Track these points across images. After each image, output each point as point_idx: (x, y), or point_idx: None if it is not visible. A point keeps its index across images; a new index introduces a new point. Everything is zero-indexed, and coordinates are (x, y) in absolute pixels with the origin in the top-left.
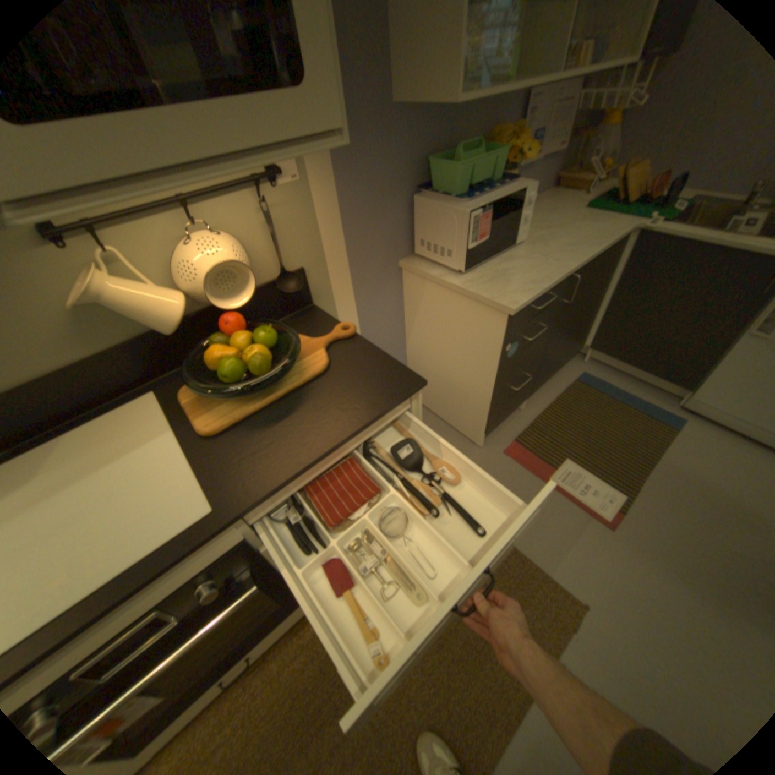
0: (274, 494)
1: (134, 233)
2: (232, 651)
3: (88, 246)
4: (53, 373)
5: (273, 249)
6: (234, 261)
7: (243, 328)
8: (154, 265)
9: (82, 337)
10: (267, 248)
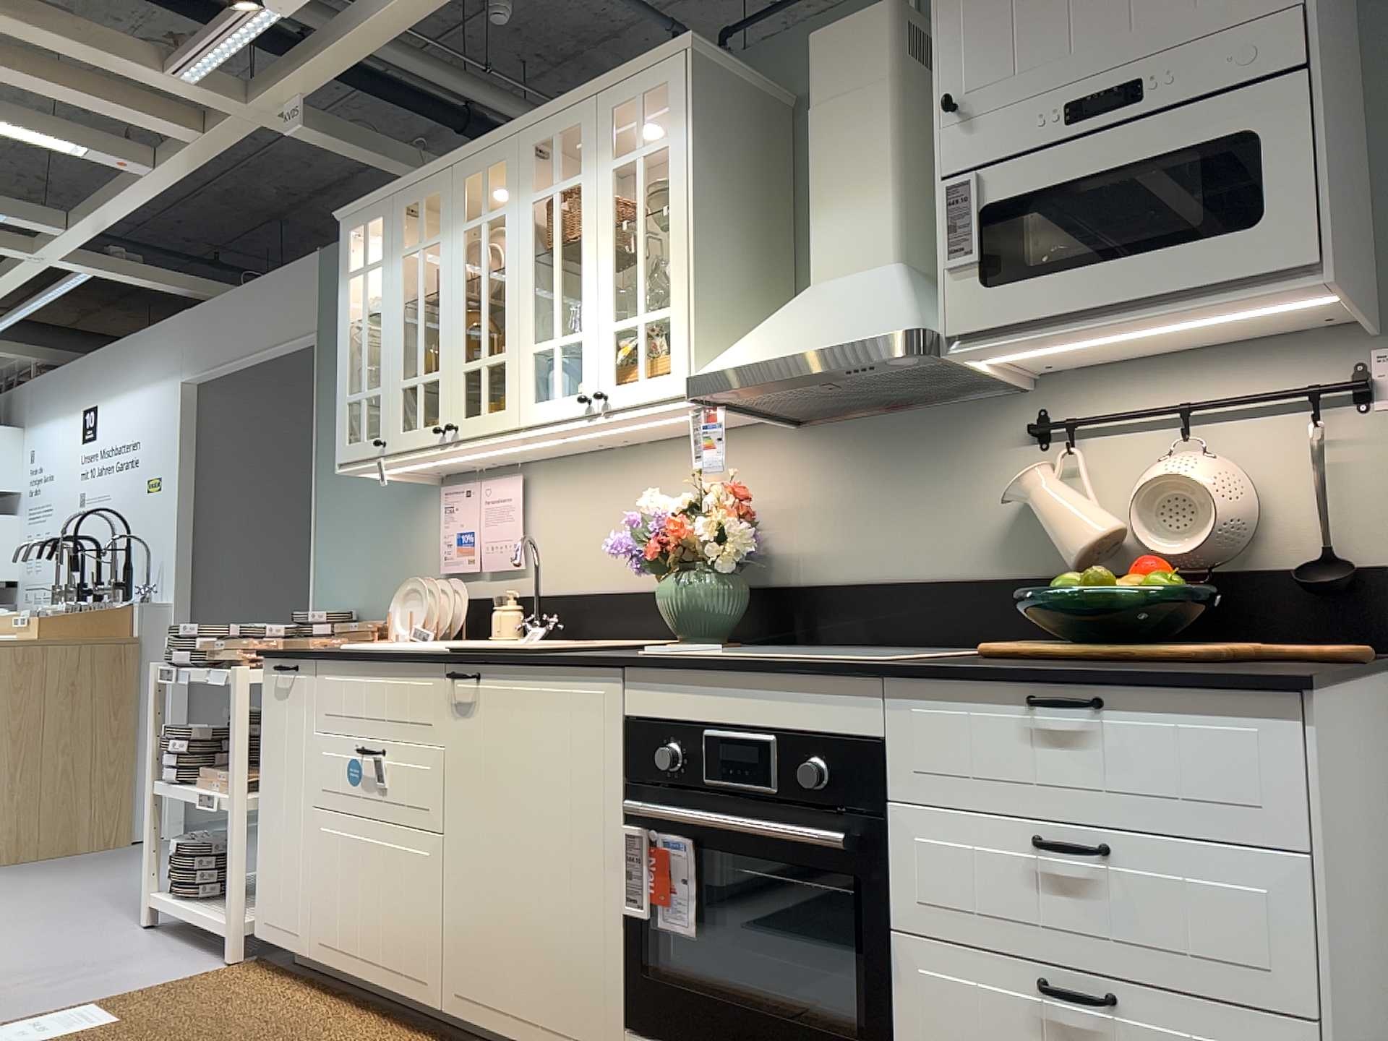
0: (938, 676)
1: (1116, 447)
2: (770, 1018)
3: (1064, 453)
4: (957, 581)
5: (1312, 508)
6: (1195, 484)
7: (1146, 572)
8: (1119, 491)
9: (1003, 553)
10: (1308, 509)
